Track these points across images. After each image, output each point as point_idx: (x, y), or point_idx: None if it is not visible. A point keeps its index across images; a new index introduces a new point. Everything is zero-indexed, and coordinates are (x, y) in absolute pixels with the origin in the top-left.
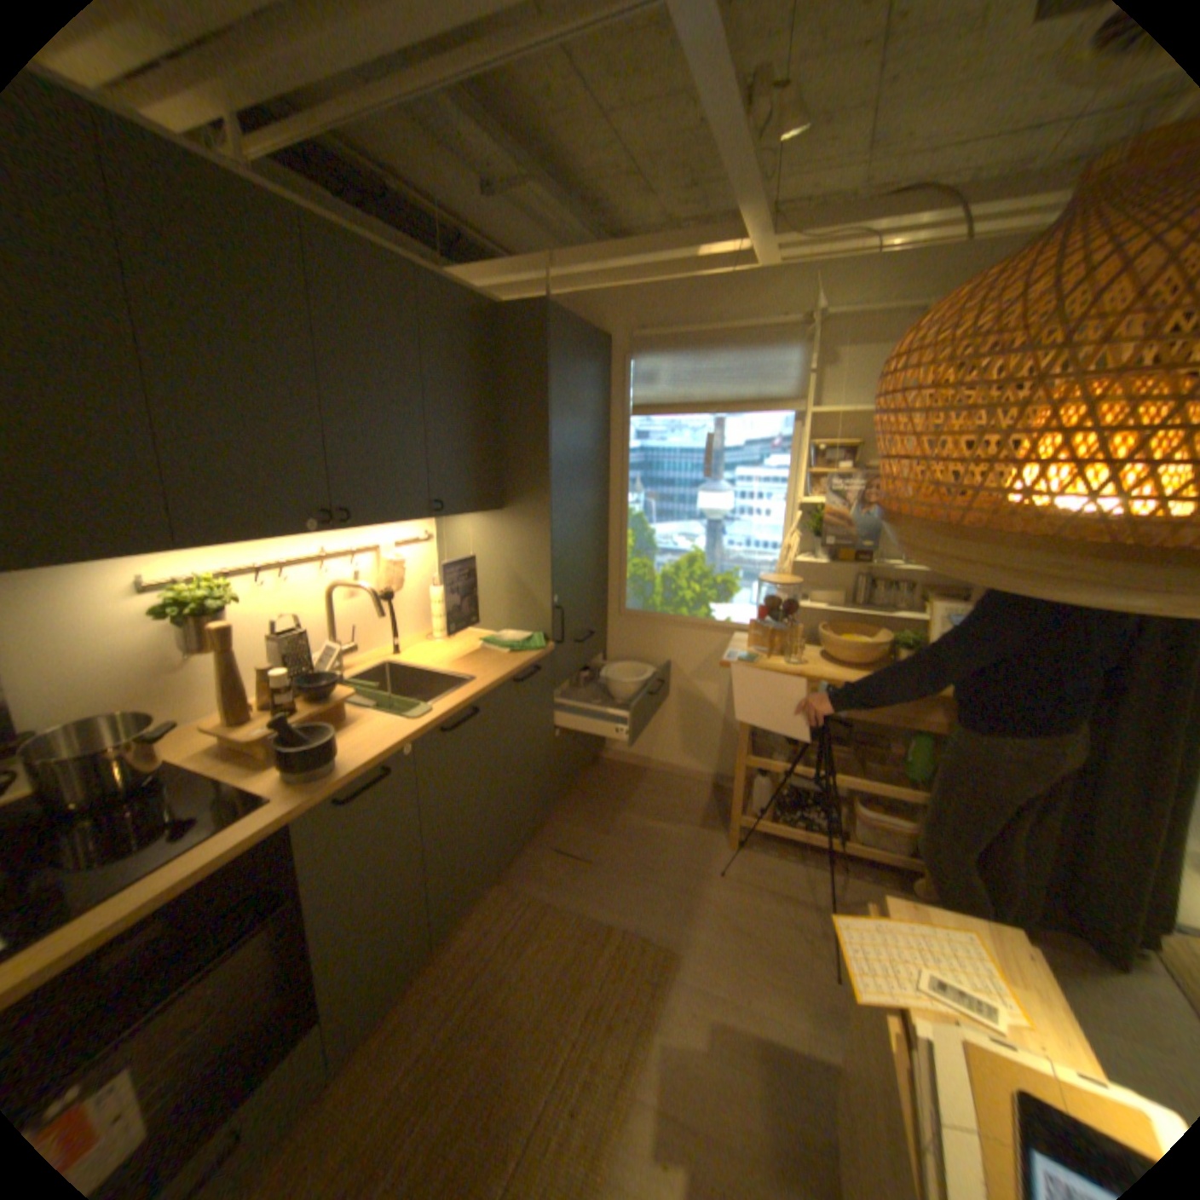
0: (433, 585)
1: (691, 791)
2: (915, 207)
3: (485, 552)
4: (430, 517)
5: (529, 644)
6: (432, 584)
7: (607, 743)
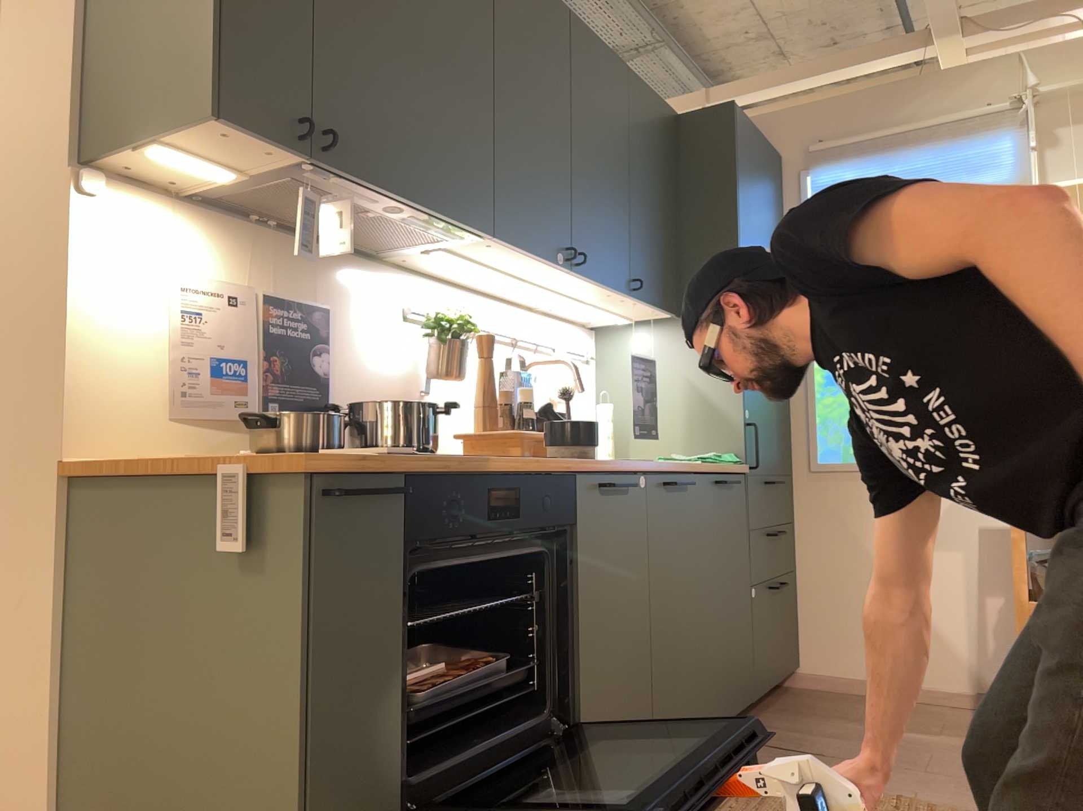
0: (601, 402)
1: (944, 712)
2: None
3: (658, 367)
4: (623, 300)
5: (722, 458)
6: (598, 404)
7: (804, 661)
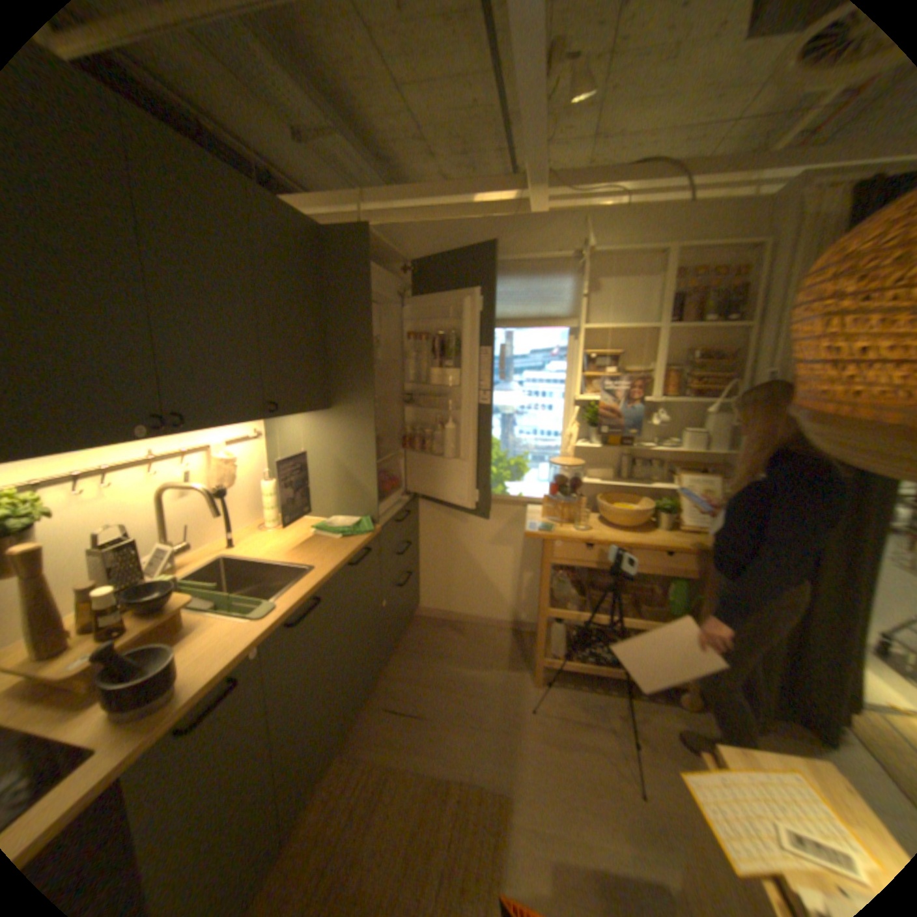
0: (265, 478)
1: (495, 638)
2: (654, 174)
3: (314, 447)
4: (264, 417)
5: (359, 528)
6: (264, 478)
7: (422, 603)
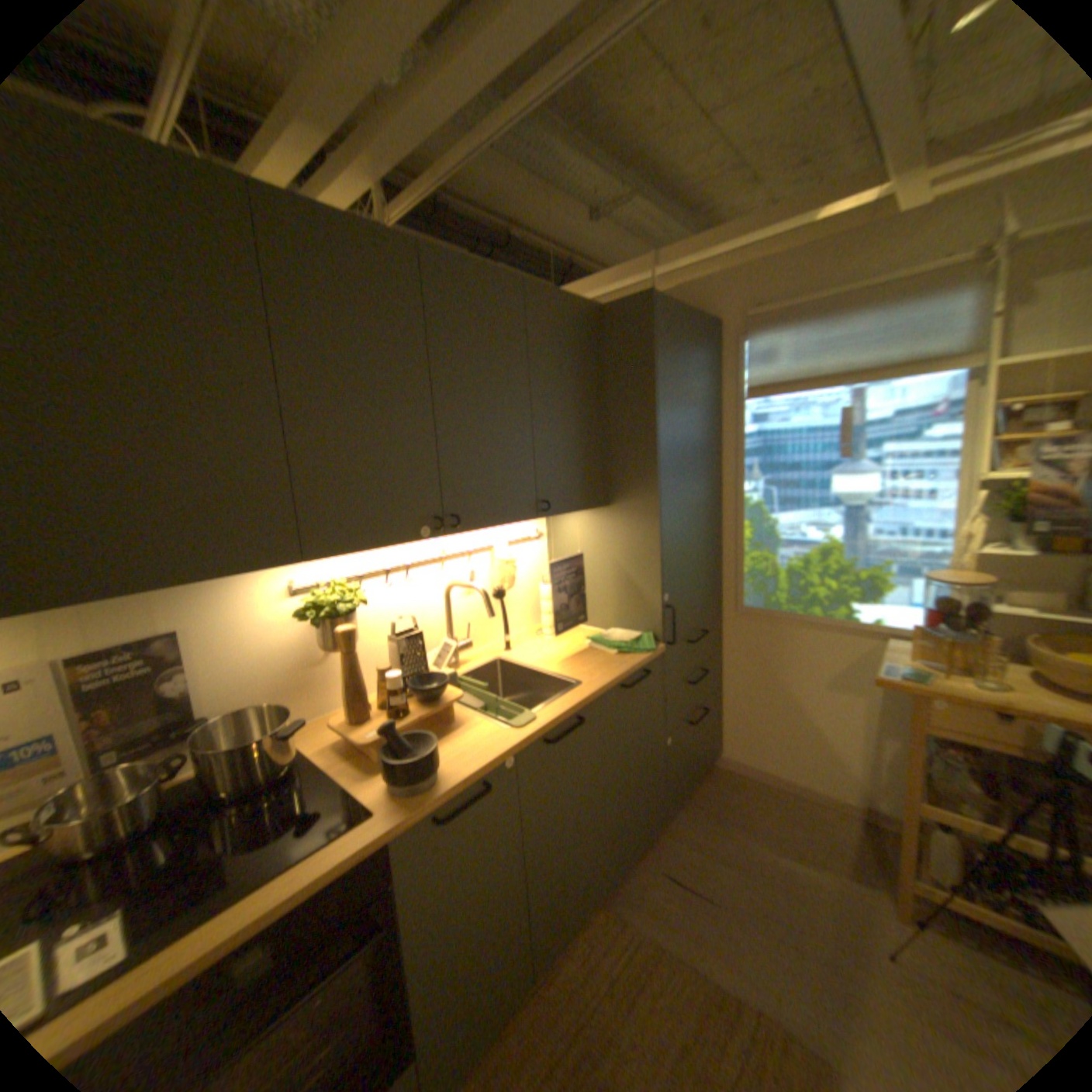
0: (543, 581)
1: (835, 827)
2: None
3: (592, 548)
4: (538, 516)
5: (638, 645)
6: (542, 580)
7: (726, 752)
